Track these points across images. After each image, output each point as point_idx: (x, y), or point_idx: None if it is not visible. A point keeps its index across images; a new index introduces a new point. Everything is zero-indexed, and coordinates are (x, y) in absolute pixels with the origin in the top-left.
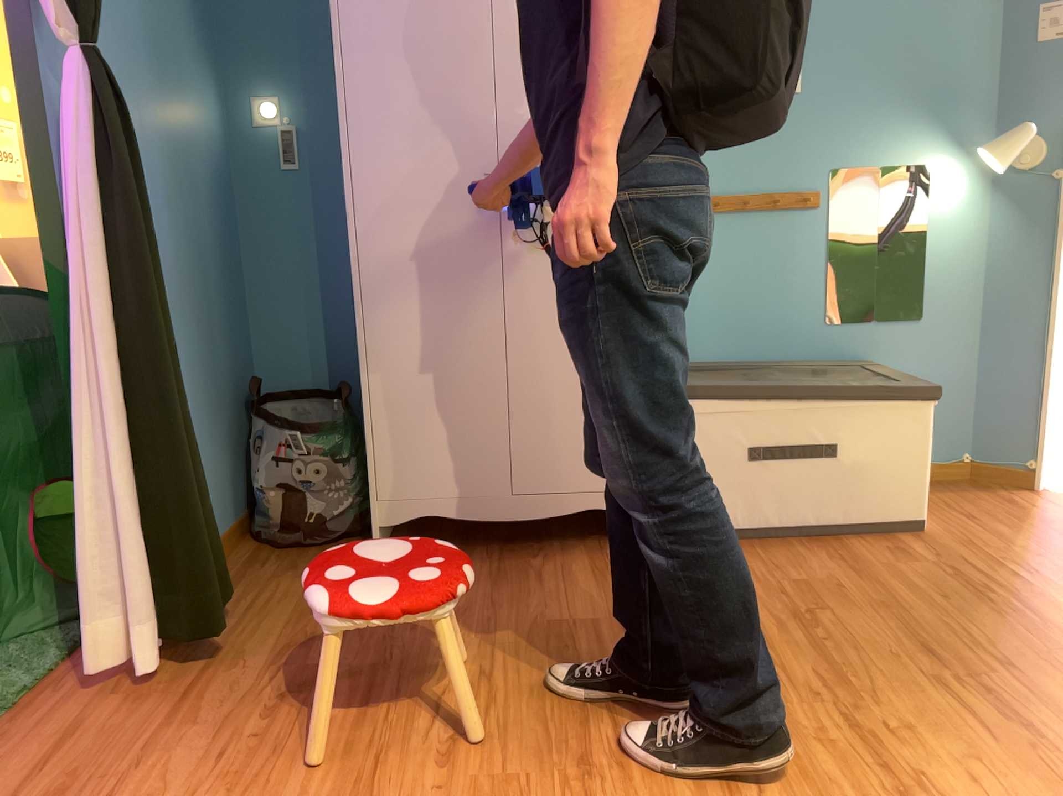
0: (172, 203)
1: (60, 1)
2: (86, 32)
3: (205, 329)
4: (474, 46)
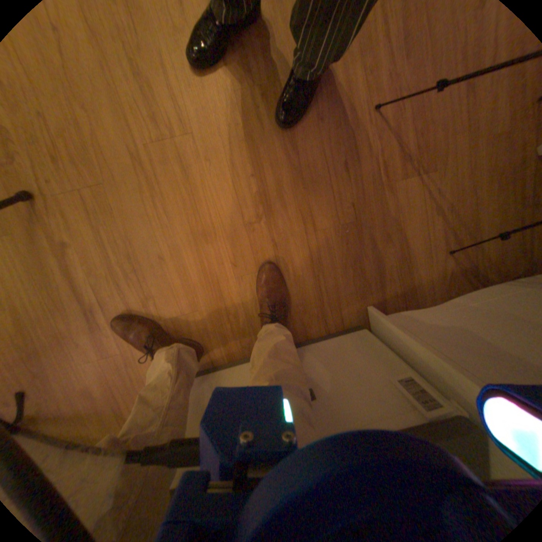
0: None
1: None
2: None
3: None
4: None
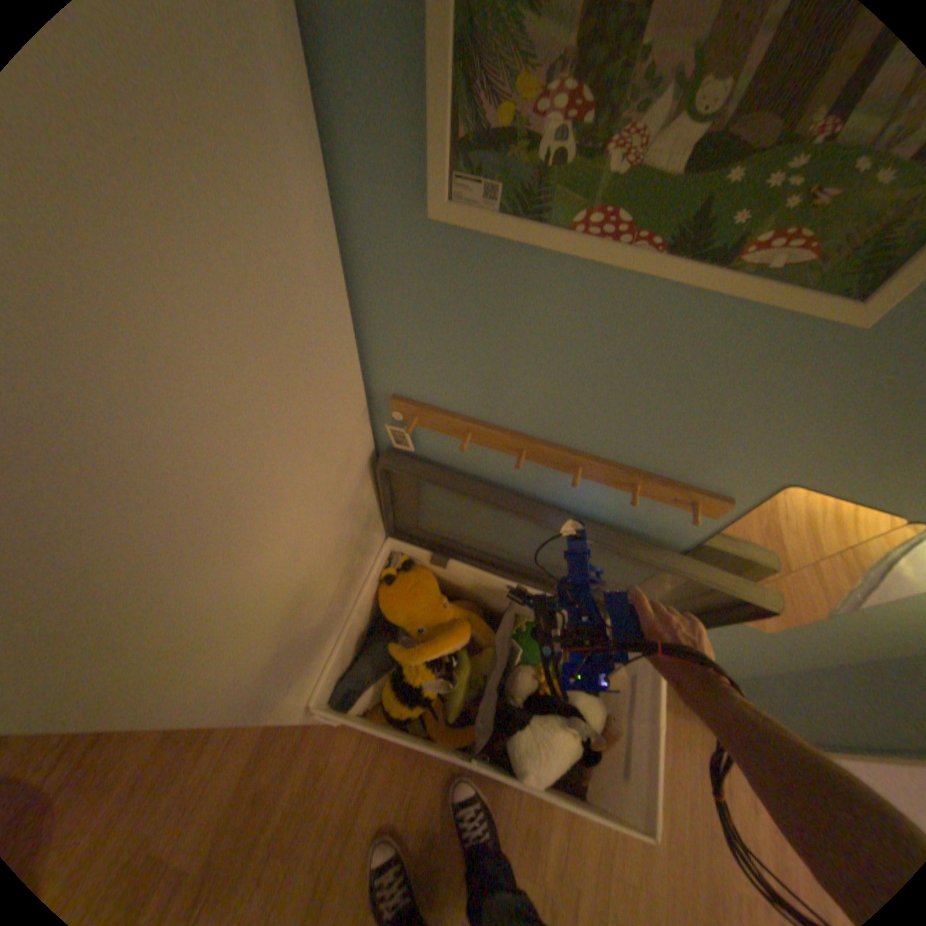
0: None
1: None
2: None
3: None
4: None
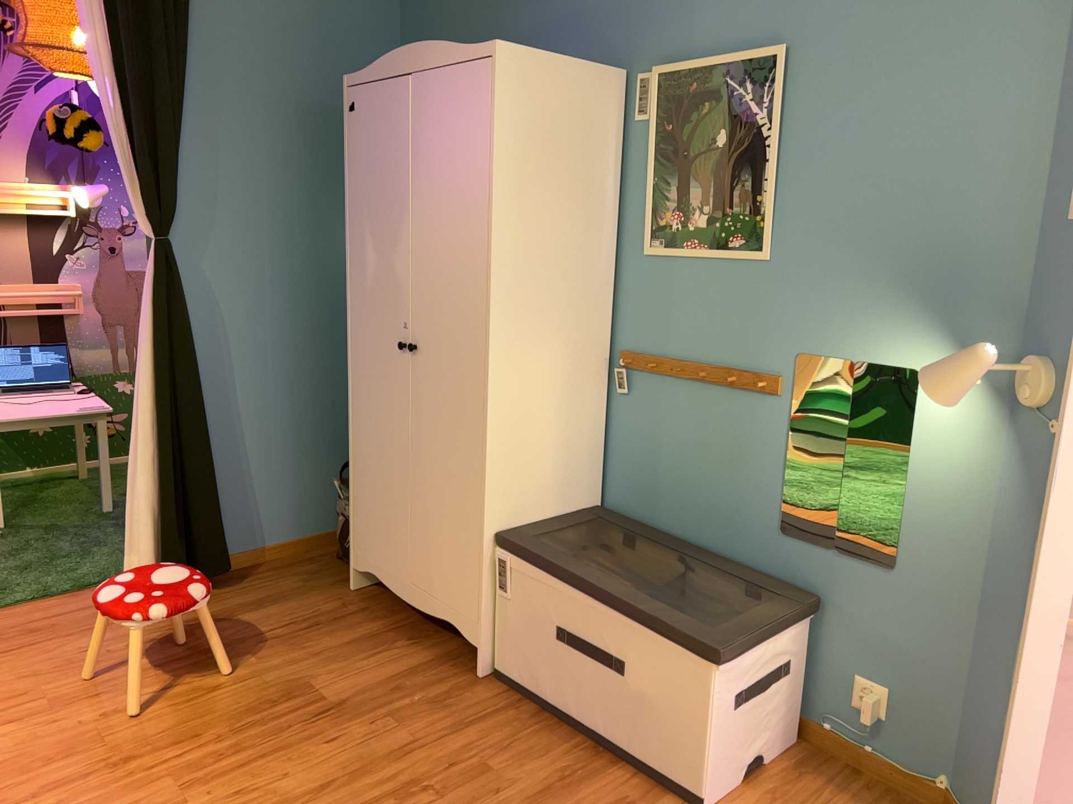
0: (295, 309)
1: (145, 212)
2: (159, 227)
3: (321, 393)
4: (402, 220)
